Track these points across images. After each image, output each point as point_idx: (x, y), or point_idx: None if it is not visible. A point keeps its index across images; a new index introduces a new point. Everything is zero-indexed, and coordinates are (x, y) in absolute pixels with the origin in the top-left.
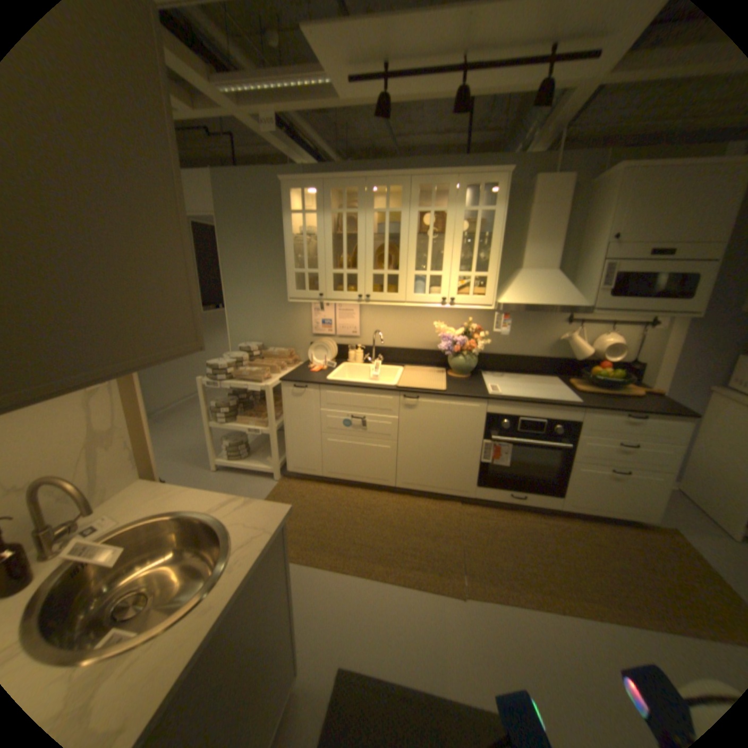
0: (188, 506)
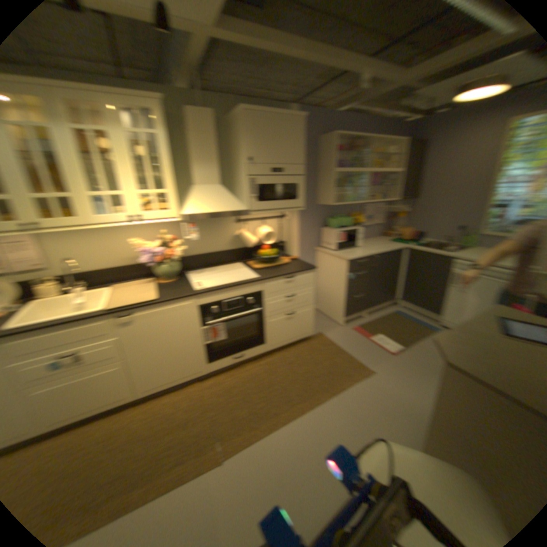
0: None
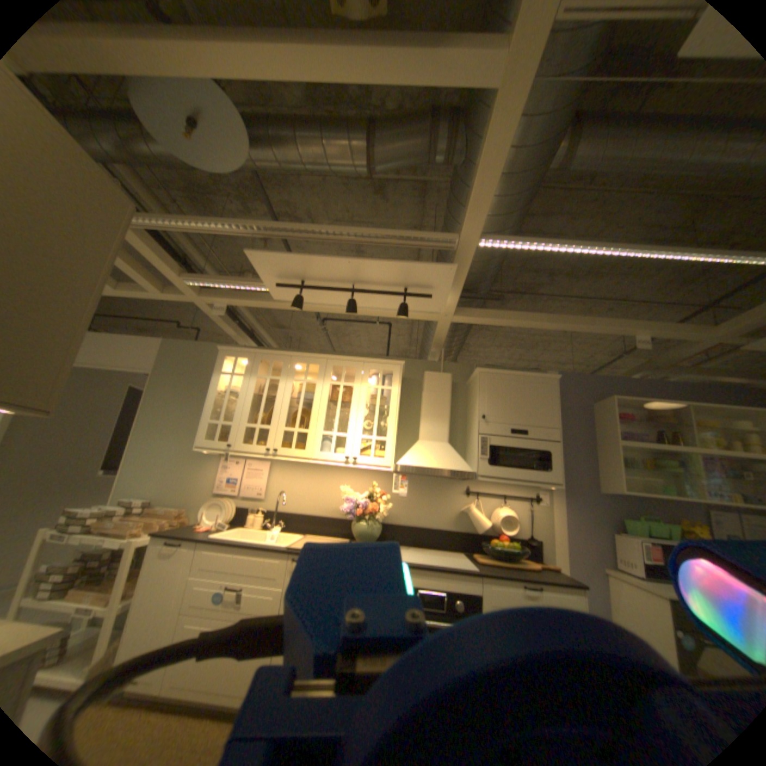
0: None
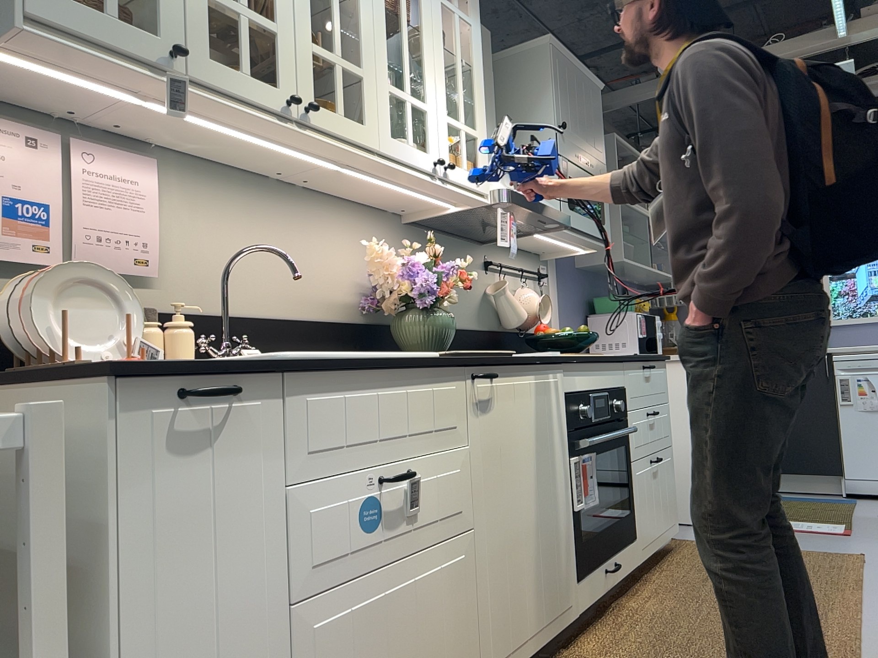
0: None
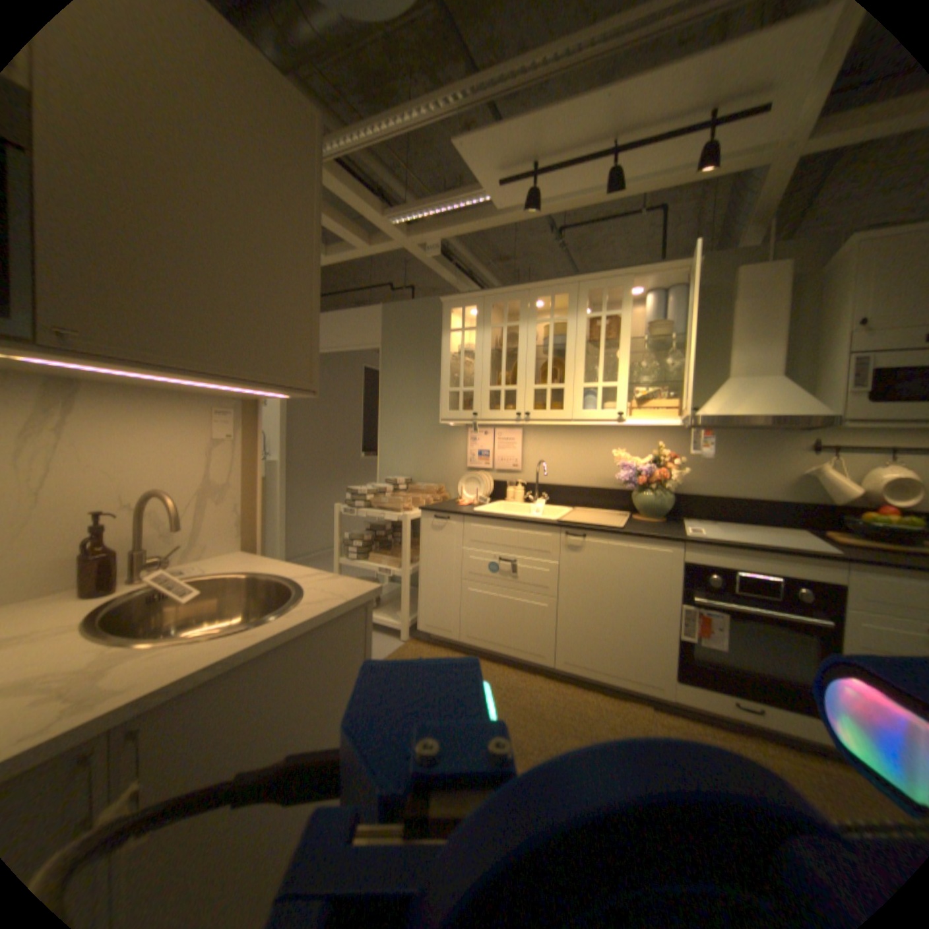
0: (275, 568)
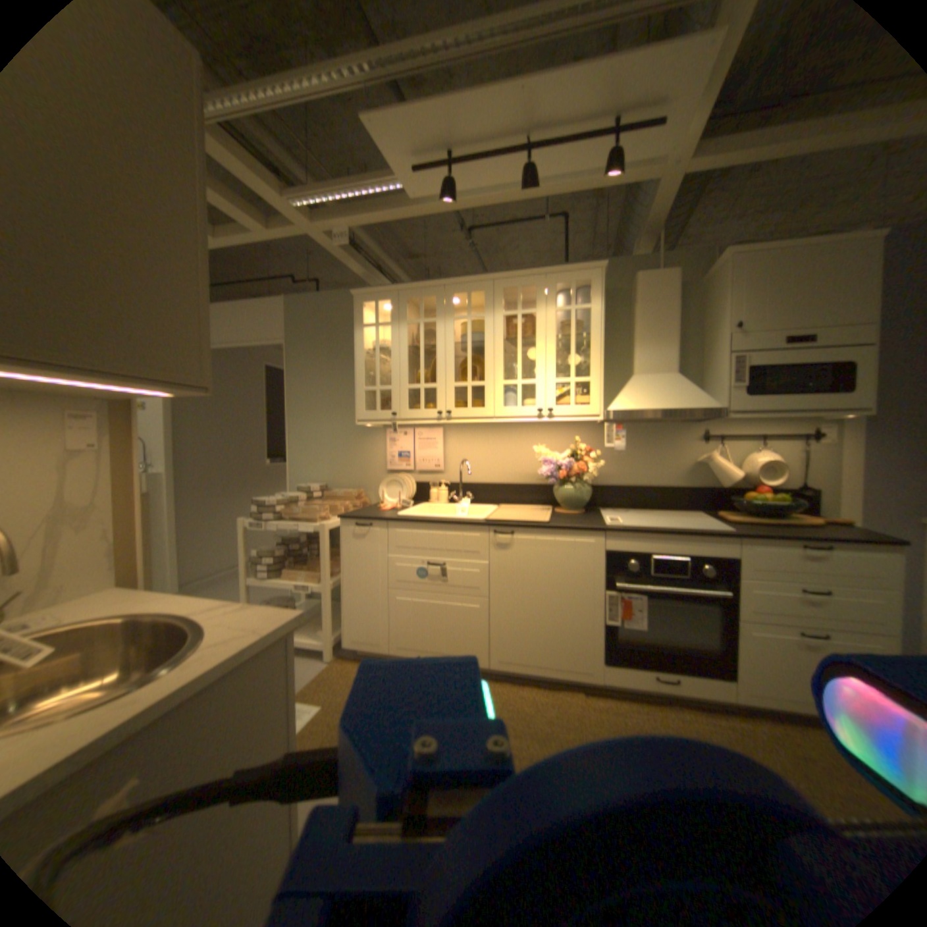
0: (163, 608)
